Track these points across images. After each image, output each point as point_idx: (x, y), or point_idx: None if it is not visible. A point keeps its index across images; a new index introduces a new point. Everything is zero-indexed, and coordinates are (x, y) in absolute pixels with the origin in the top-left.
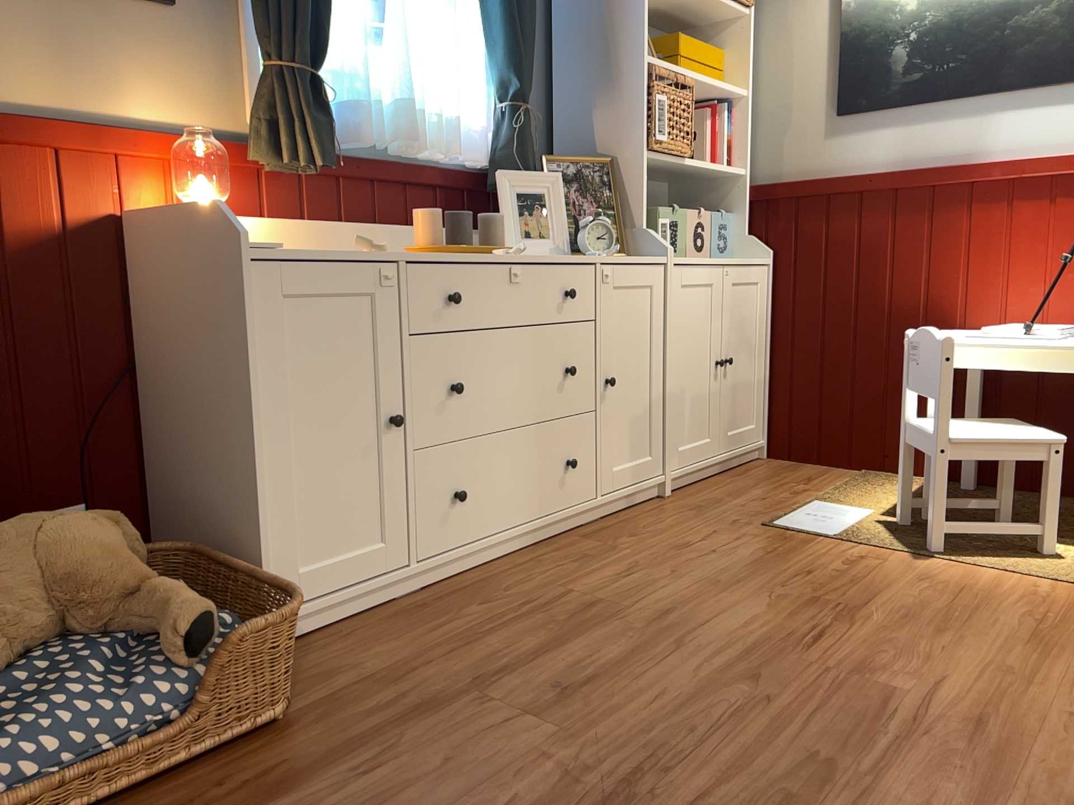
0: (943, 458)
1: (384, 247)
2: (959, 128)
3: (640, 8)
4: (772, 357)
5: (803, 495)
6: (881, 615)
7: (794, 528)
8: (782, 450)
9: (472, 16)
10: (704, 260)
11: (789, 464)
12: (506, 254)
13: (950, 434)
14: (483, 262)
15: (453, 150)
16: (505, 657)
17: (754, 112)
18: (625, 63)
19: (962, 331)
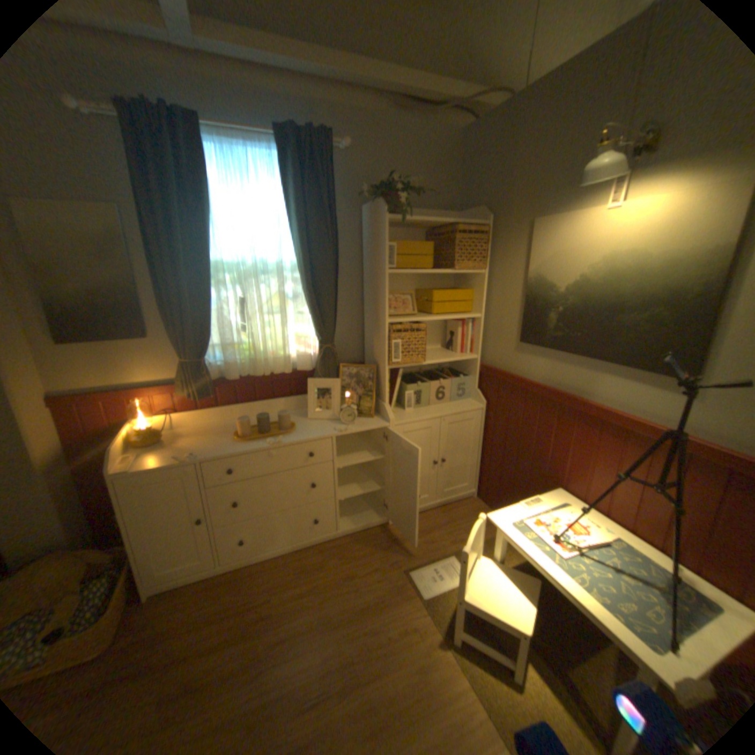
0: (461, 608)
1: (191, 457)
2: (582, 373)
3: (385, 296)
4: (483, 453)
5: (454, 548)
6: (362, 701)
7: (413, 584)
8: (483, 498)
9: (302, 304)
10: (435, 410)
11: (482, 509)
12: (269, 444)
13: (471, 596)
14: (251, 452)
15: (286, 371)
16: (196, 648)
17: (487, 324)
18: (381, 322)
19: (564, 493)
